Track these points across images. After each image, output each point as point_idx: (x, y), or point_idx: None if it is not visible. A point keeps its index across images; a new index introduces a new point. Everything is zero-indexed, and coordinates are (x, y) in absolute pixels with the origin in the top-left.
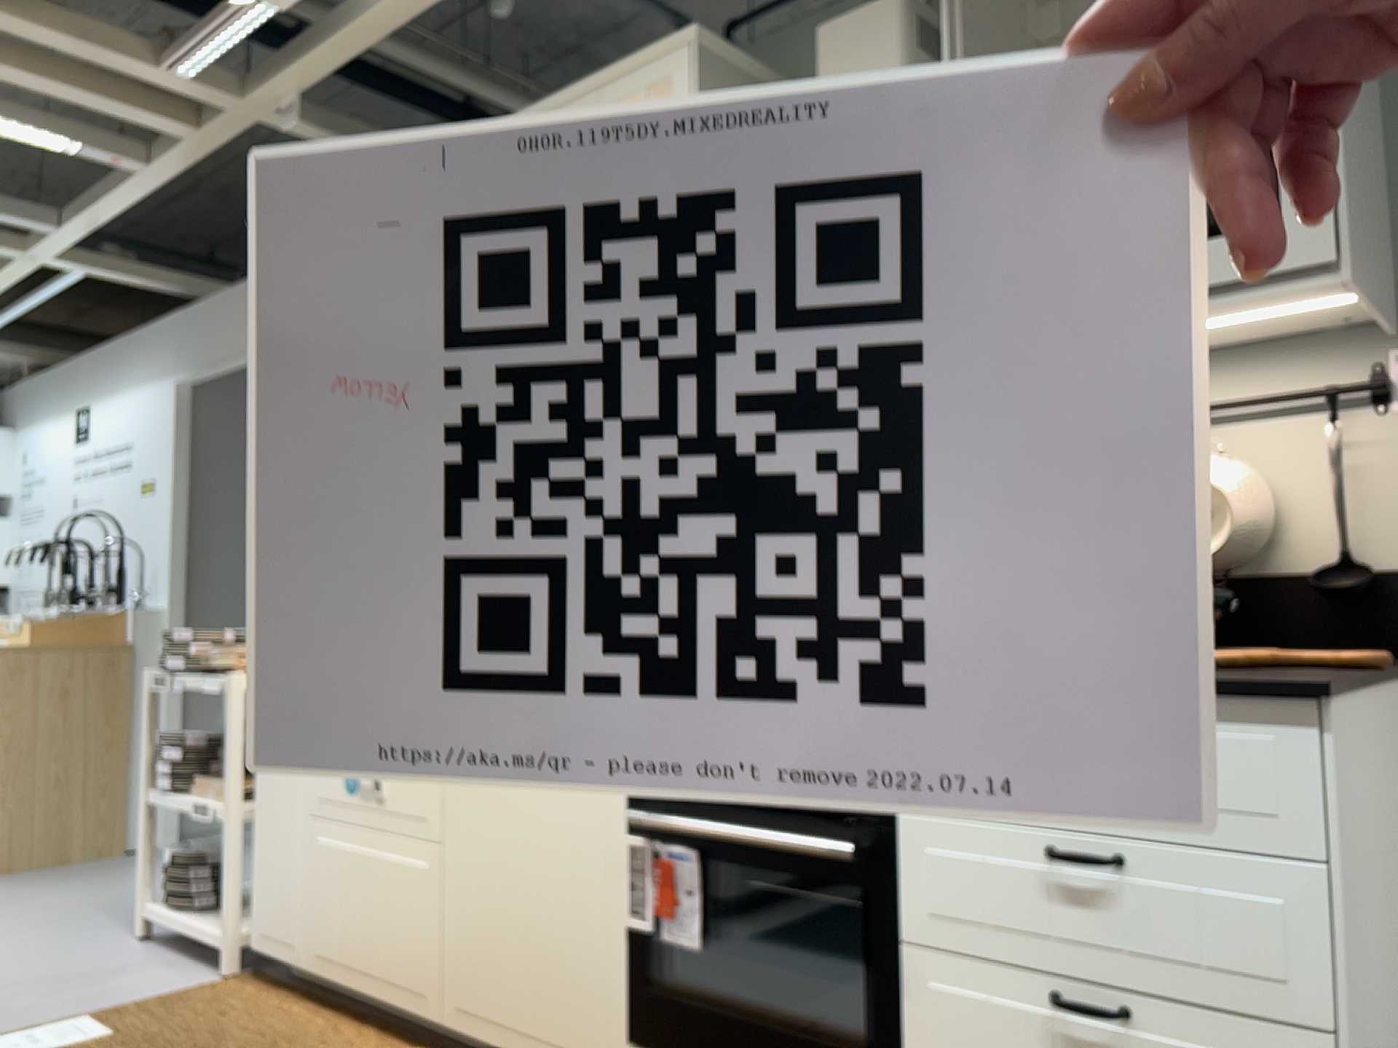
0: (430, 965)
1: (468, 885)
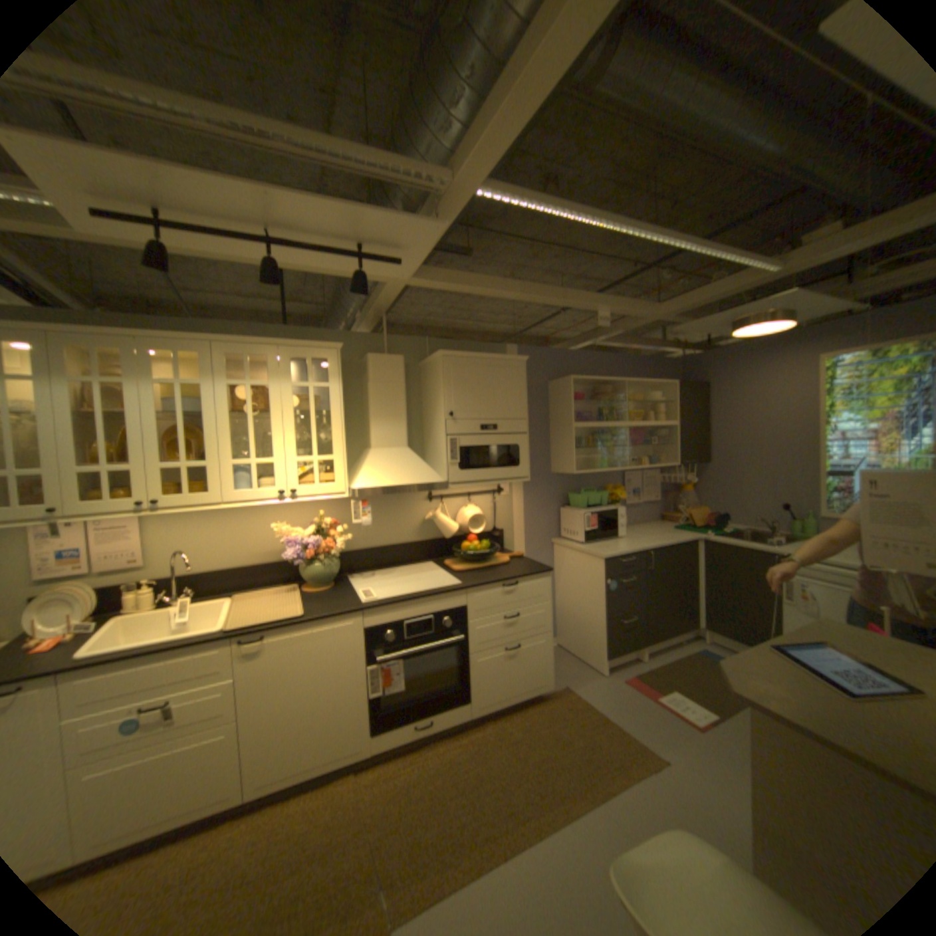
0: (232, 781)
1: (263, 729)
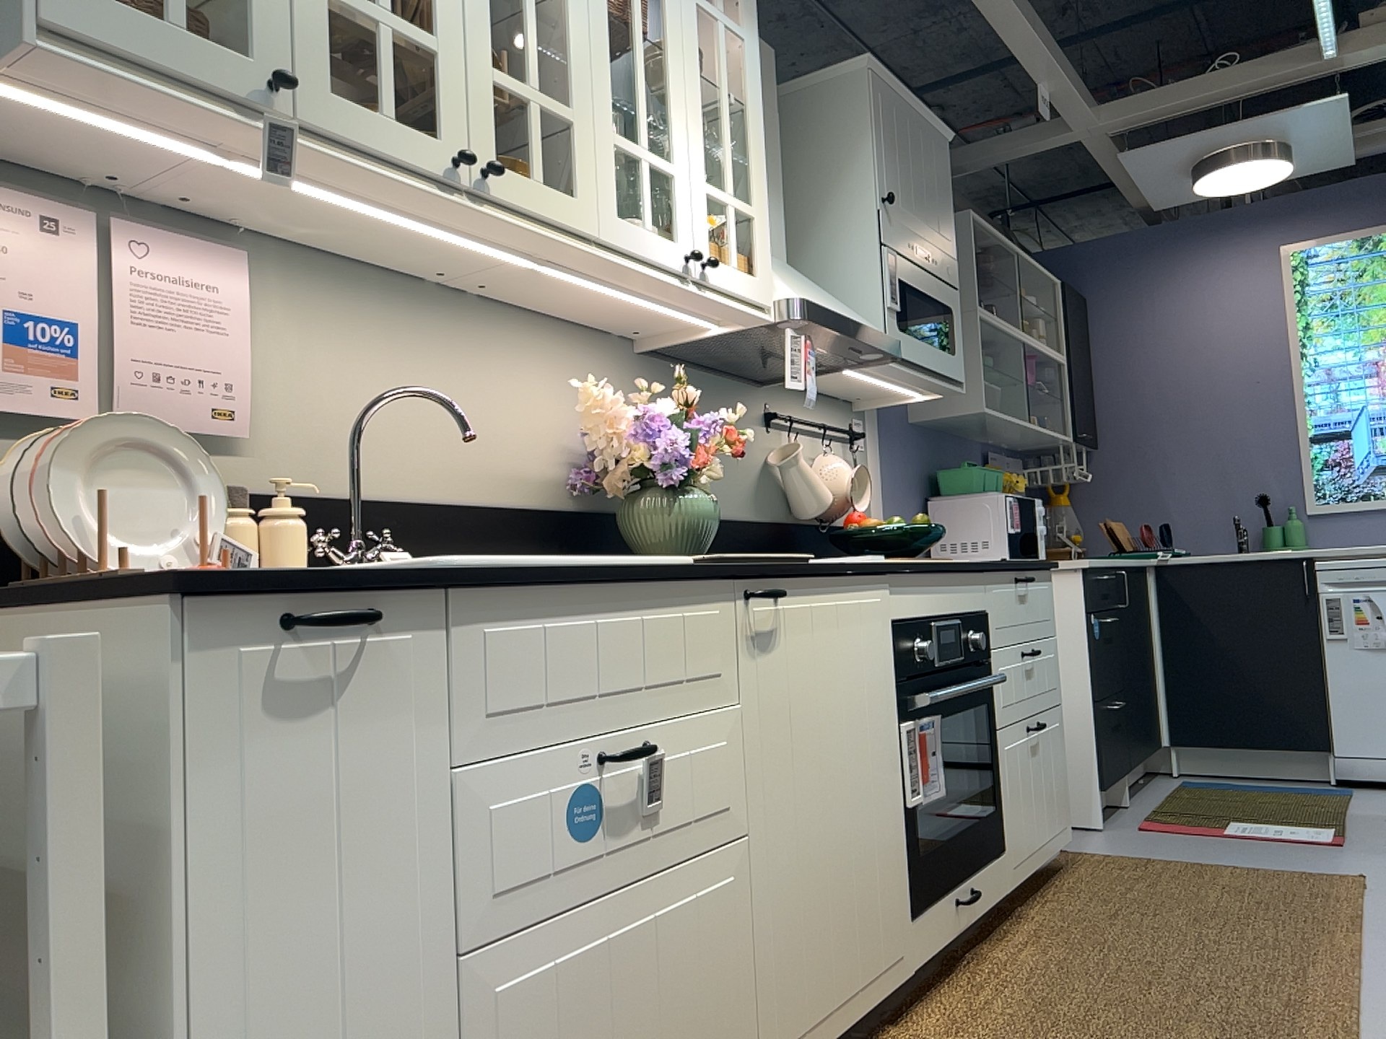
0: (745, 1025)
1: (785, 866)
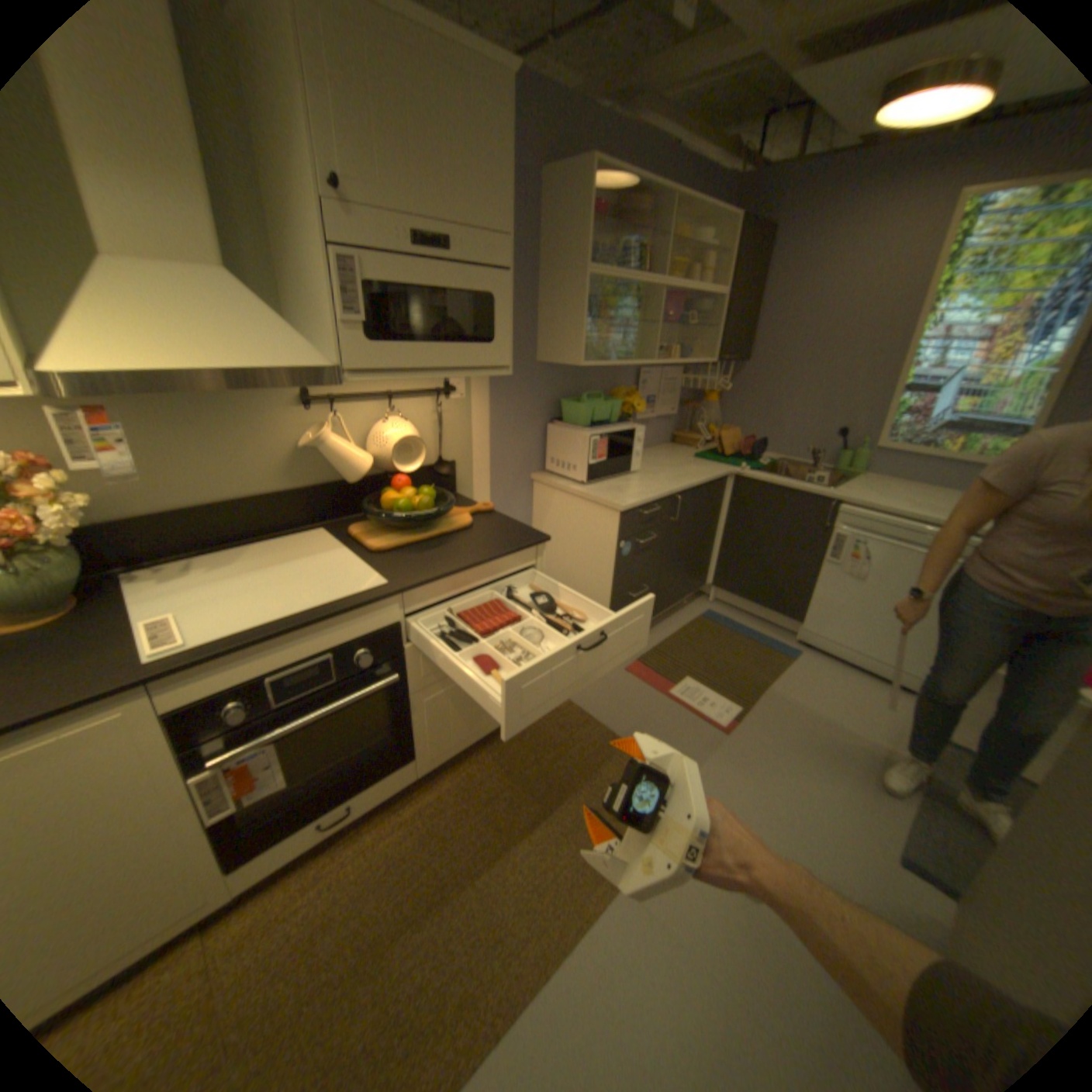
0: None
1: None
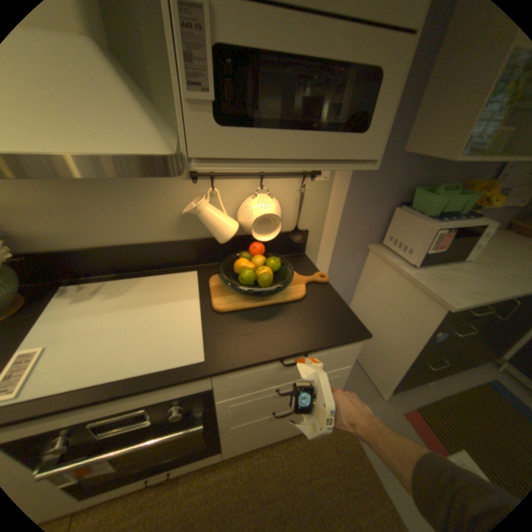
0: None
1: None
